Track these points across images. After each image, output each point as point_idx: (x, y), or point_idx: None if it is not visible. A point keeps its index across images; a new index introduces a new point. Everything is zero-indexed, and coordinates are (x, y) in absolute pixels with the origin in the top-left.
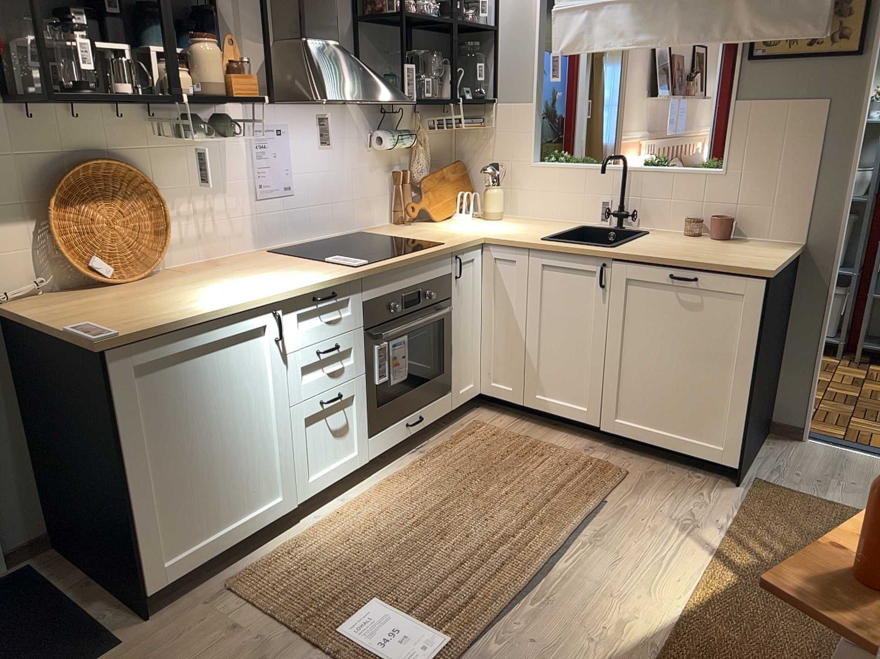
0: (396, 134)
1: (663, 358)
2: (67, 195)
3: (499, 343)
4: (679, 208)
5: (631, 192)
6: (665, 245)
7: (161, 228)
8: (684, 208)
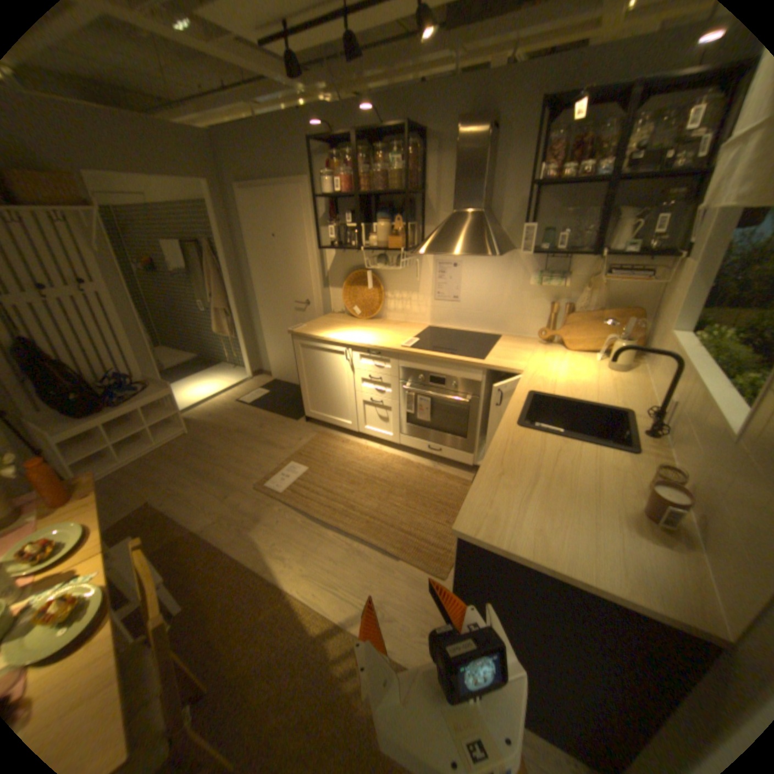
0: (544, 275)
1: None
2: (352, 281)
3: None
4: (696, 455)
5: (688, 406)
6: (564, 461)
7: (381, 301)
8: (698, 460)
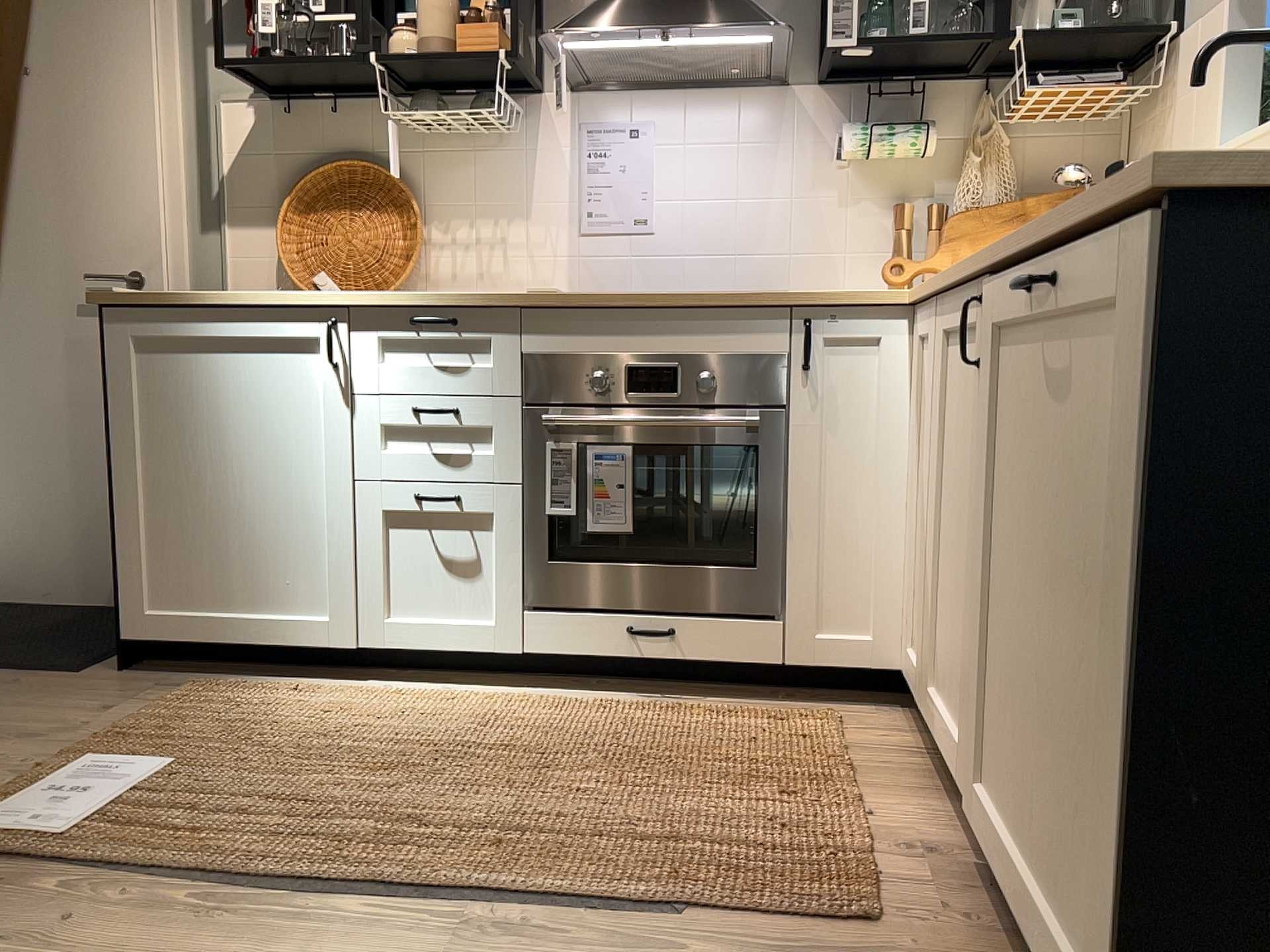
0: (873, 127)
1: (1039, 592)
2: (311, 199)
3: (919, 548)
4: None
5: None
6: None
7: (410, 248)
8: None
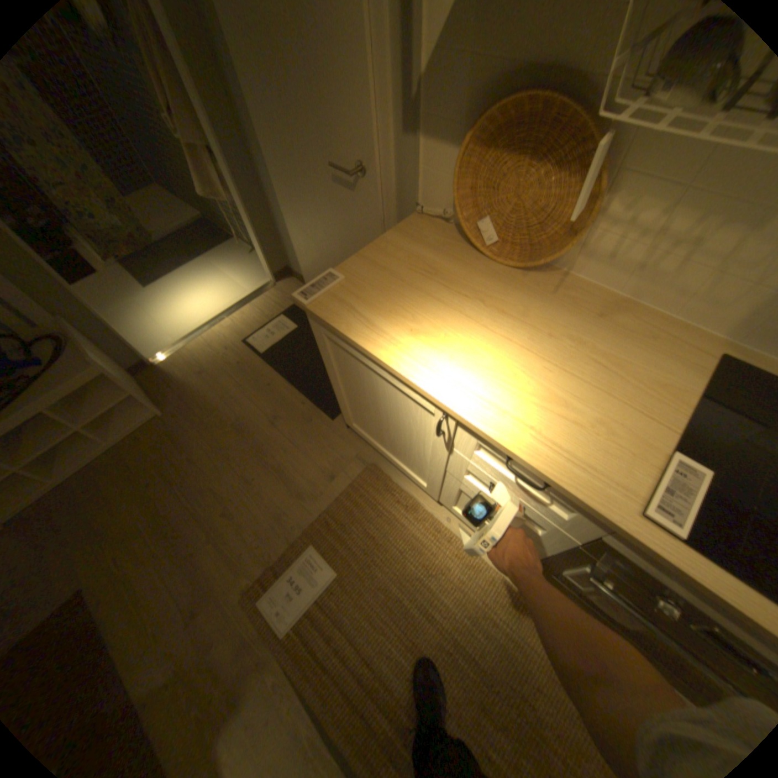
0: None
1: None
2: (497, 129)
3: None
4: None
5: None
6: None
7: (580, 223)
8: None
